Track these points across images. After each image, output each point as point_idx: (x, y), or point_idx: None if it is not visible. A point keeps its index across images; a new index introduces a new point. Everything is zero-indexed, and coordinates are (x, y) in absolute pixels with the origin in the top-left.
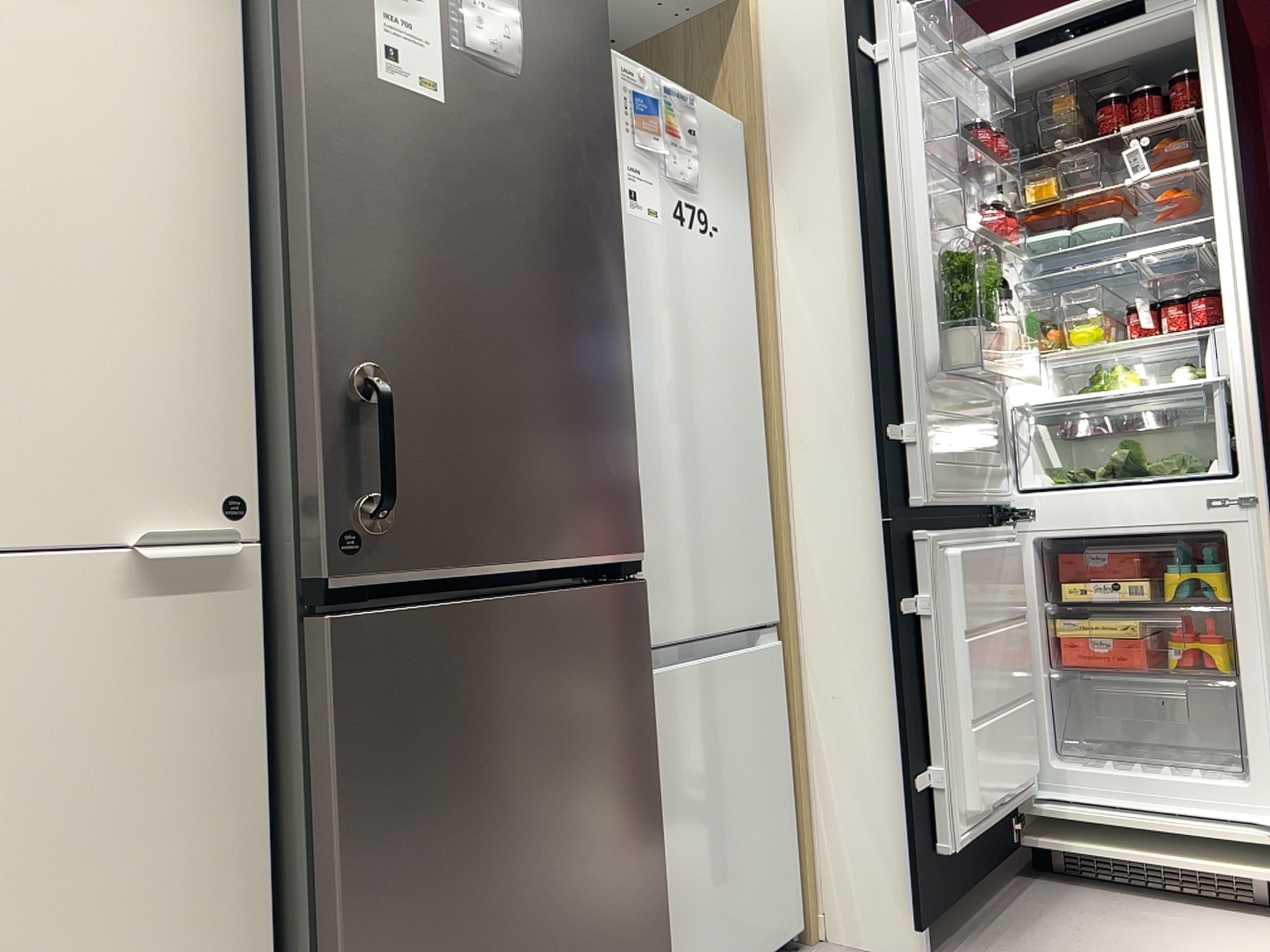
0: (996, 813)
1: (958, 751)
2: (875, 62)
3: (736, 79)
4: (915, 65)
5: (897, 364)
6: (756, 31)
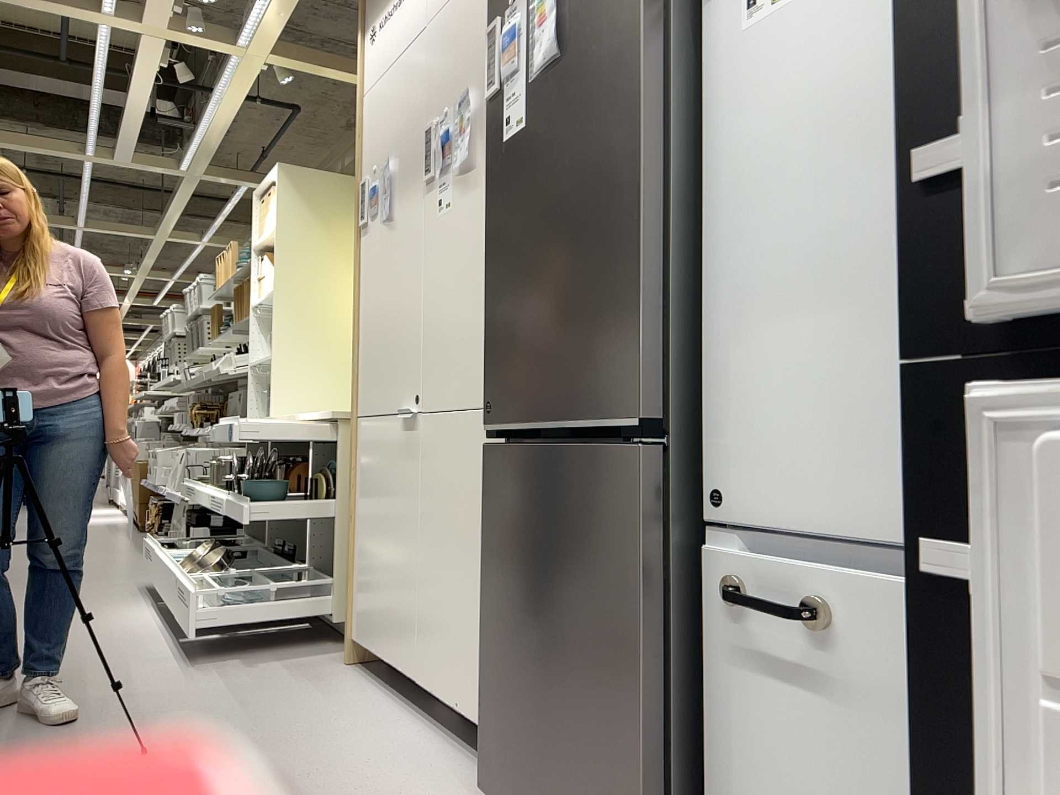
0: None
1: None
2: None
3: None
4: None
5: None
6: None
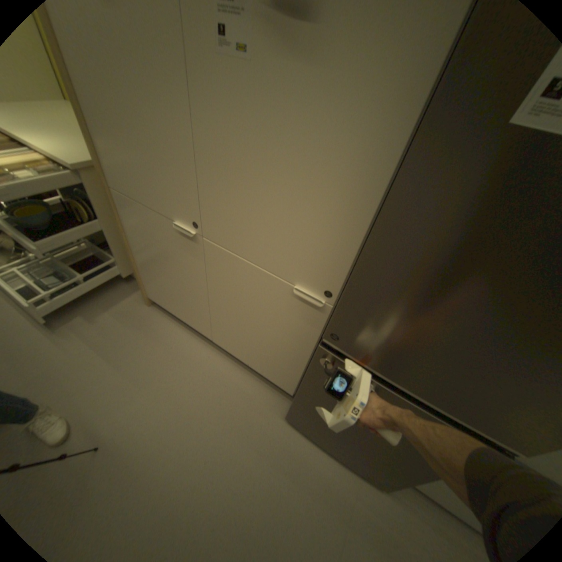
0: None
1: None
2: None
3: None
4: None
5: None
6: None
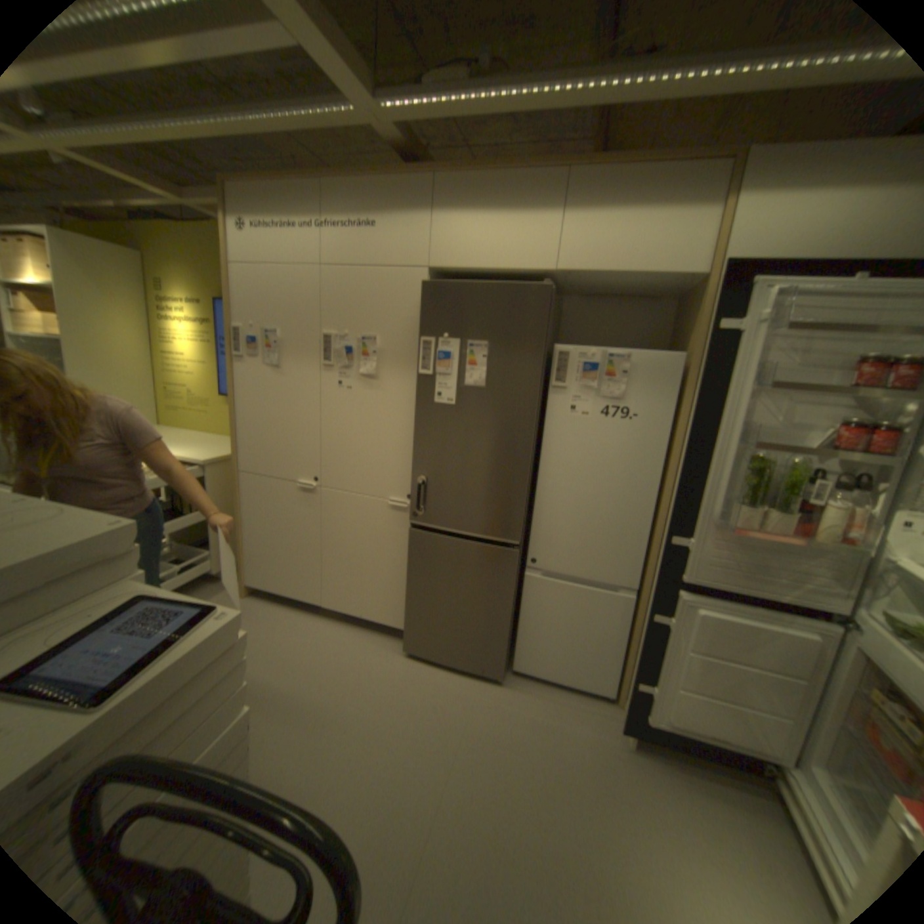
0: (711, 741)
1: (673, 694)
2: (739, 331)
3: (698, 324)
4: (776, 330)
5: (696, 509)
6: (712, 296)
